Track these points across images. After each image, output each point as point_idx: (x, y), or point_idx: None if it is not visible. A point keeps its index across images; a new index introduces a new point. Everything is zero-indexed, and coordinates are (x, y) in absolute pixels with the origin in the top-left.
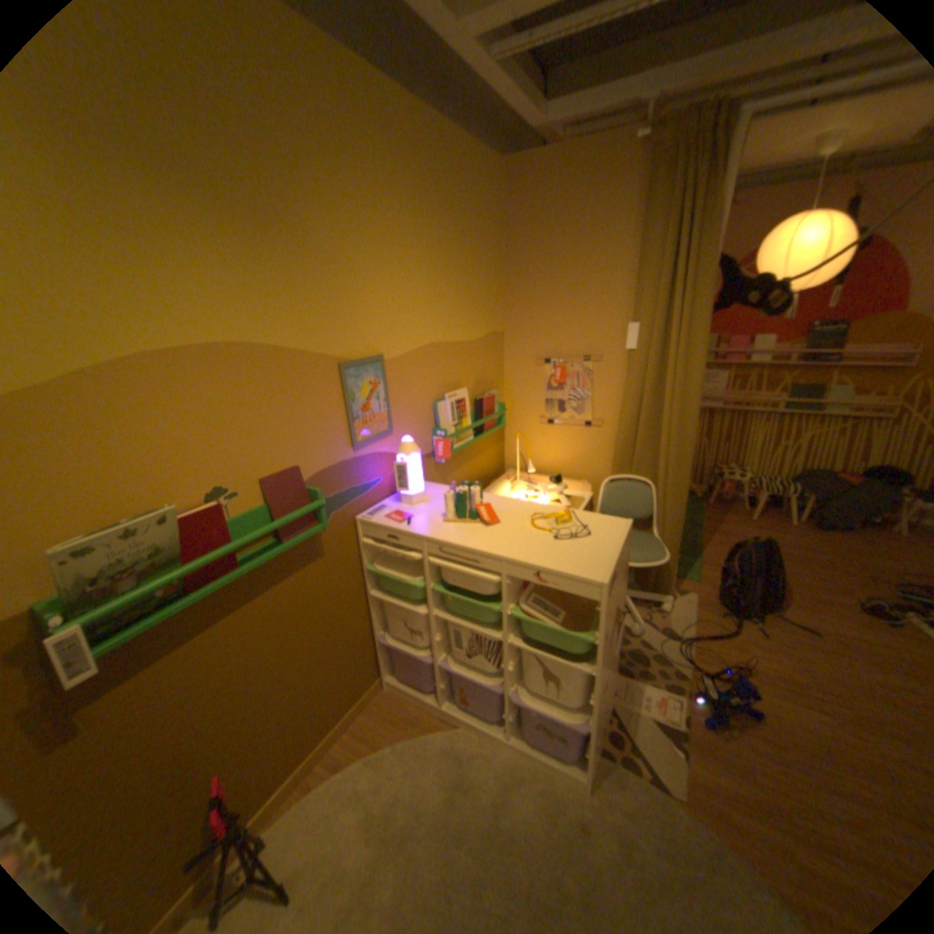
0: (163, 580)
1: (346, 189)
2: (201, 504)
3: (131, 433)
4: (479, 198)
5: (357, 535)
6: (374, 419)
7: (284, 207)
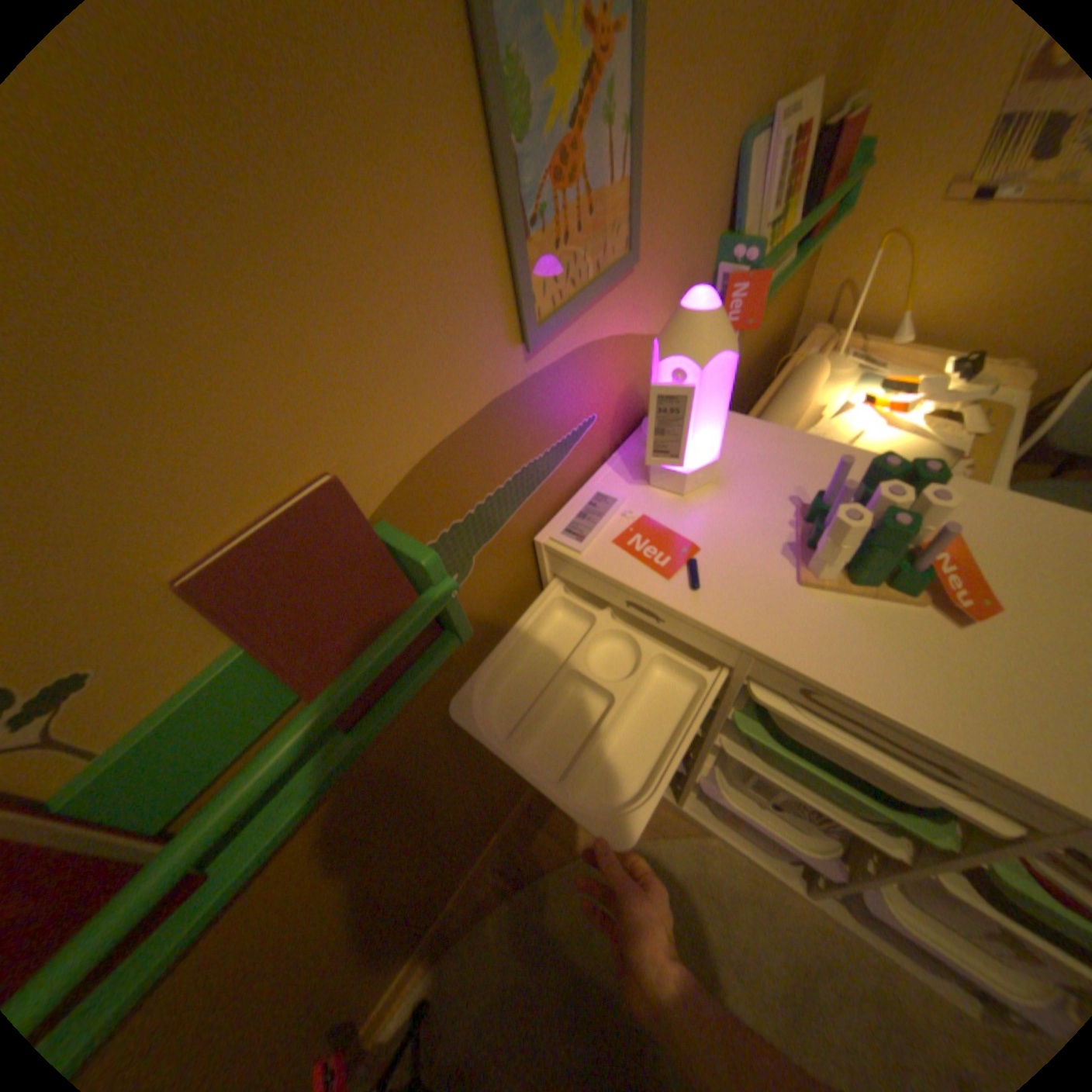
0: None
1: None
2: None
3: None
4: None
5: (539, 567)
6: (593, 212)
7: None
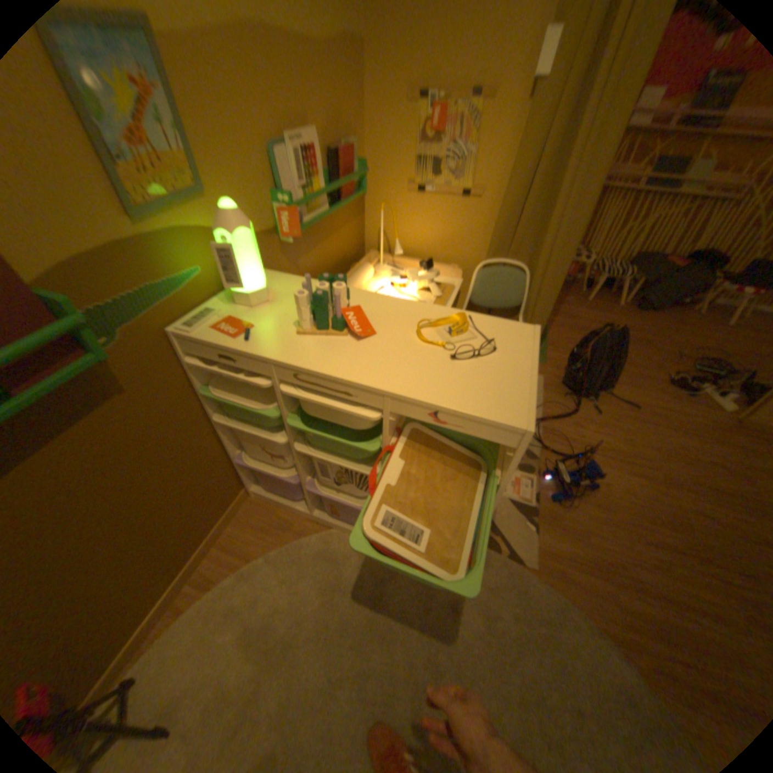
0: None
1: None
2: None
3: None
4: None
5: (175, 351)
6: (159, 159)
7: None
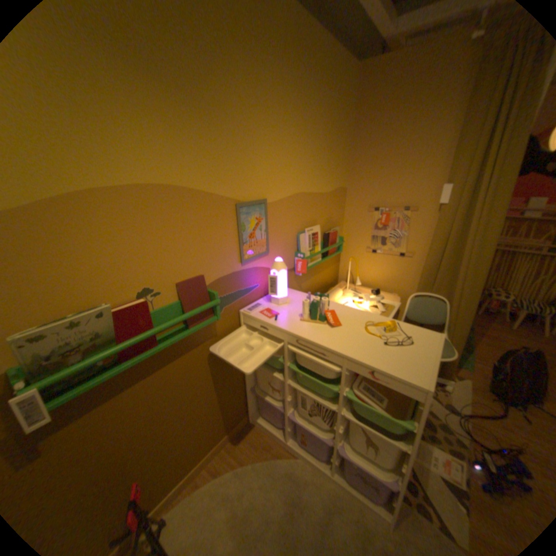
0: (101, 355)
1: (250, 74)
2: (134, 299)
3: (84, 247)
4: (340, 90)
5: (240, 322)
6: (257, 243)
7: (204, 84)
